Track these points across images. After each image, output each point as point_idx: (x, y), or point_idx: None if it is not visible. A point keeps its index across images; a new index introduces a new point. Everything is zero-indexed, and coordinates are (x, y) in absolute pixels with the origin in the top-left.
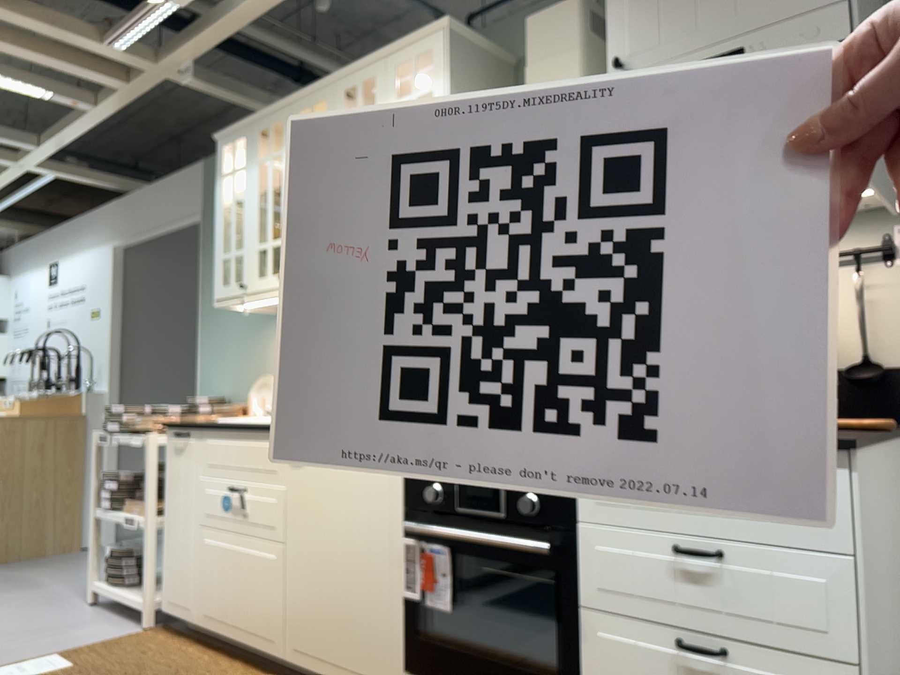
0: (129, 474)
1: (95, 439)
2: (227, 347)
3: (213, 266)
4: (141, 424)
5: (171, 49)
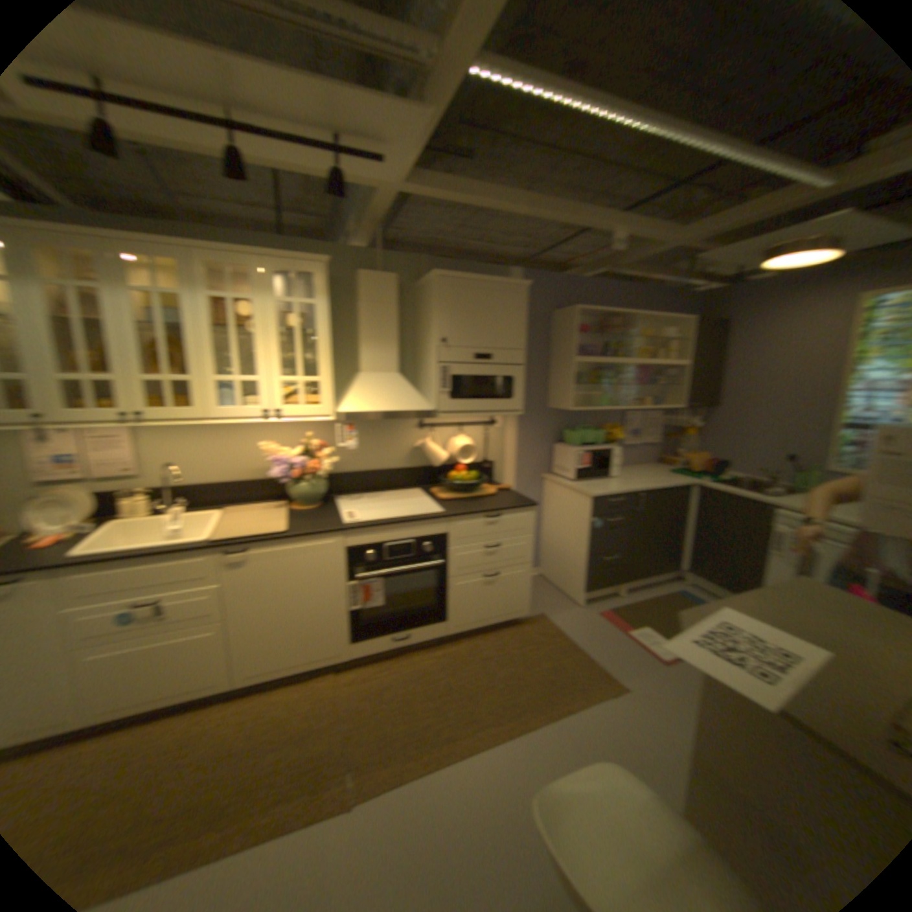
0: None
1: None
2: None
3: None
4: None
5: None
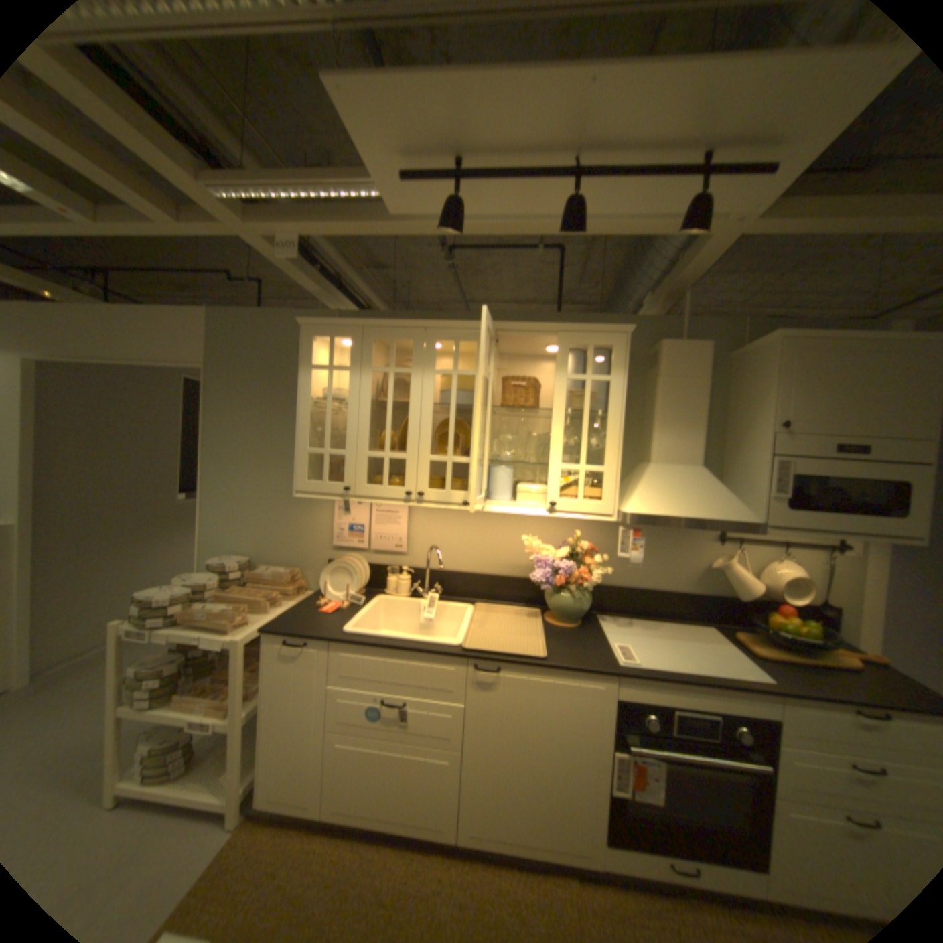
0: (165, 664)
1: (115, 634)
2: (247, 509)
3: (223, 424)
4: (205, 621)
5: (275, 214)
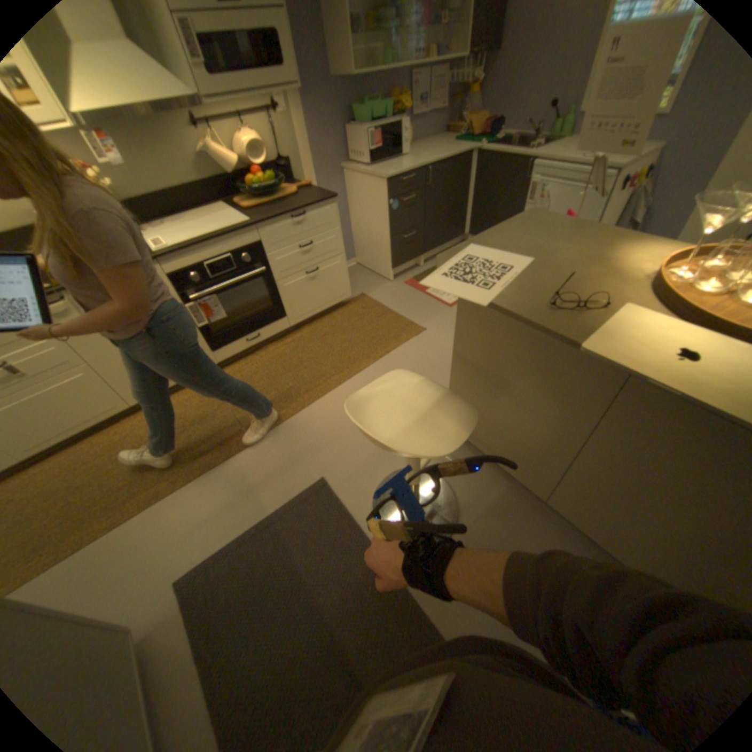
0: None
1: None
2: None
3: None
4: None
5: None
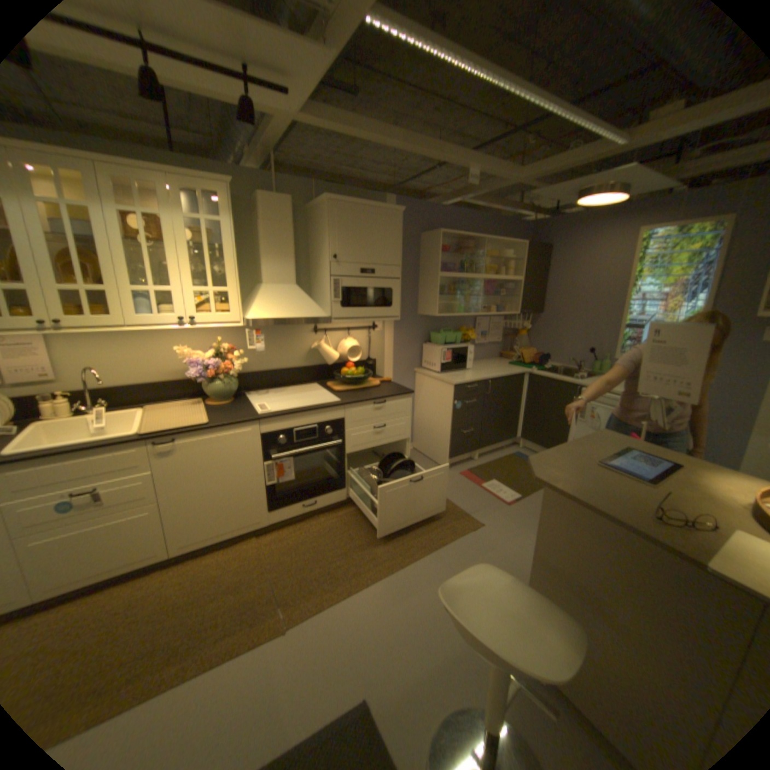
0: None
1: None
2: None
3: None
4: None
5: None
